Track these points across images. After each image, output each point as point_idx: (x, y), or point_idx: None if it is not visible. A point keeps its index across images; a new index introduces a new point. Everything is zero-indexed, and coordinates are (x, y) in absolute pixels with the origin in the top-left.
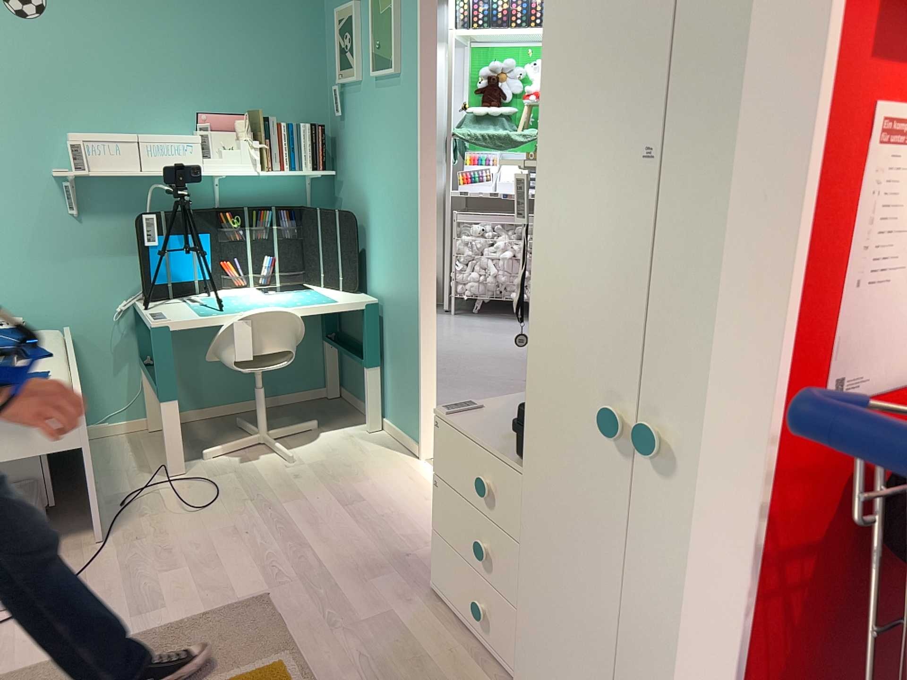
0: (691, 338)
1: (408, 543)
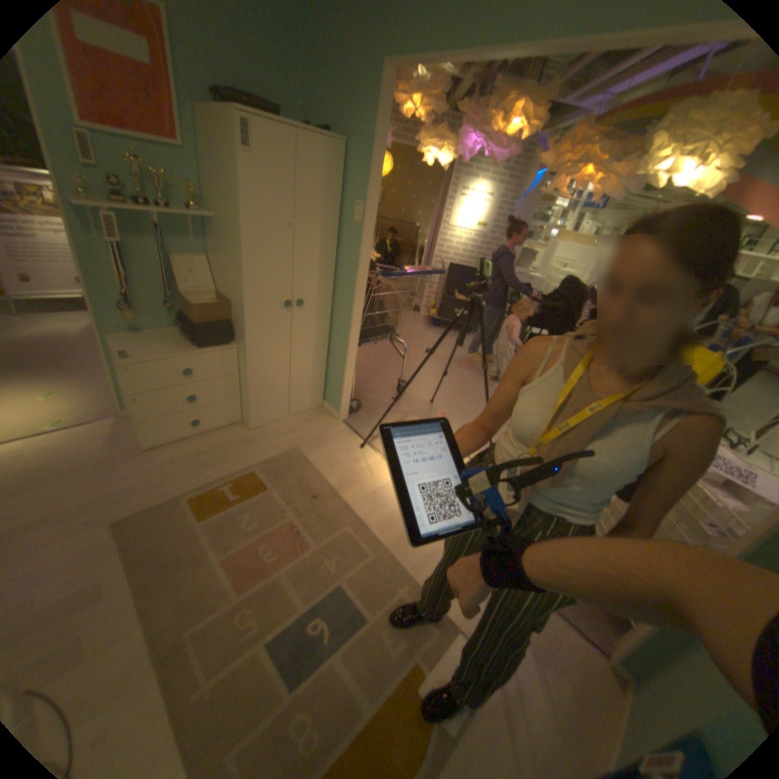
0: (306, 275)
1: (83, 463)
